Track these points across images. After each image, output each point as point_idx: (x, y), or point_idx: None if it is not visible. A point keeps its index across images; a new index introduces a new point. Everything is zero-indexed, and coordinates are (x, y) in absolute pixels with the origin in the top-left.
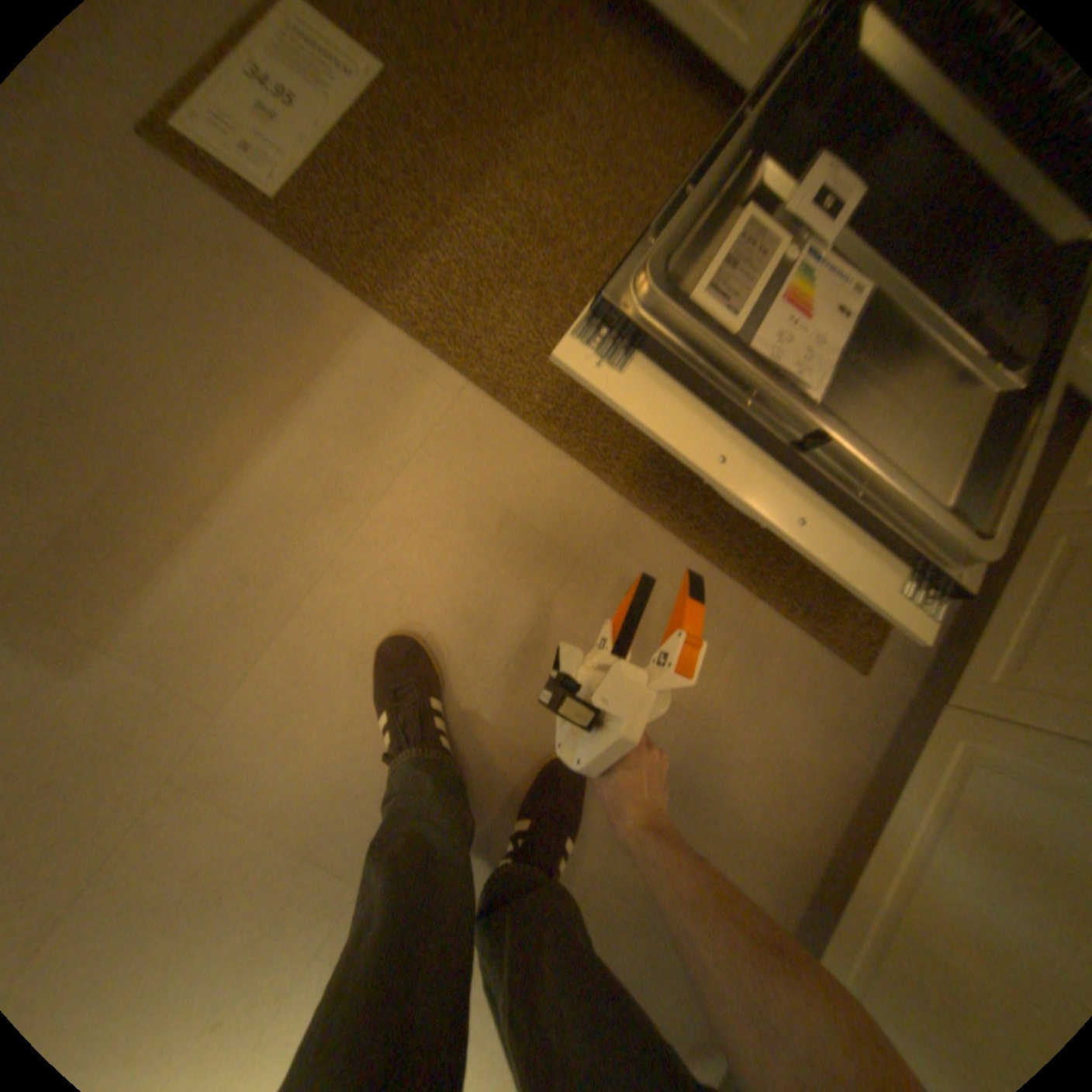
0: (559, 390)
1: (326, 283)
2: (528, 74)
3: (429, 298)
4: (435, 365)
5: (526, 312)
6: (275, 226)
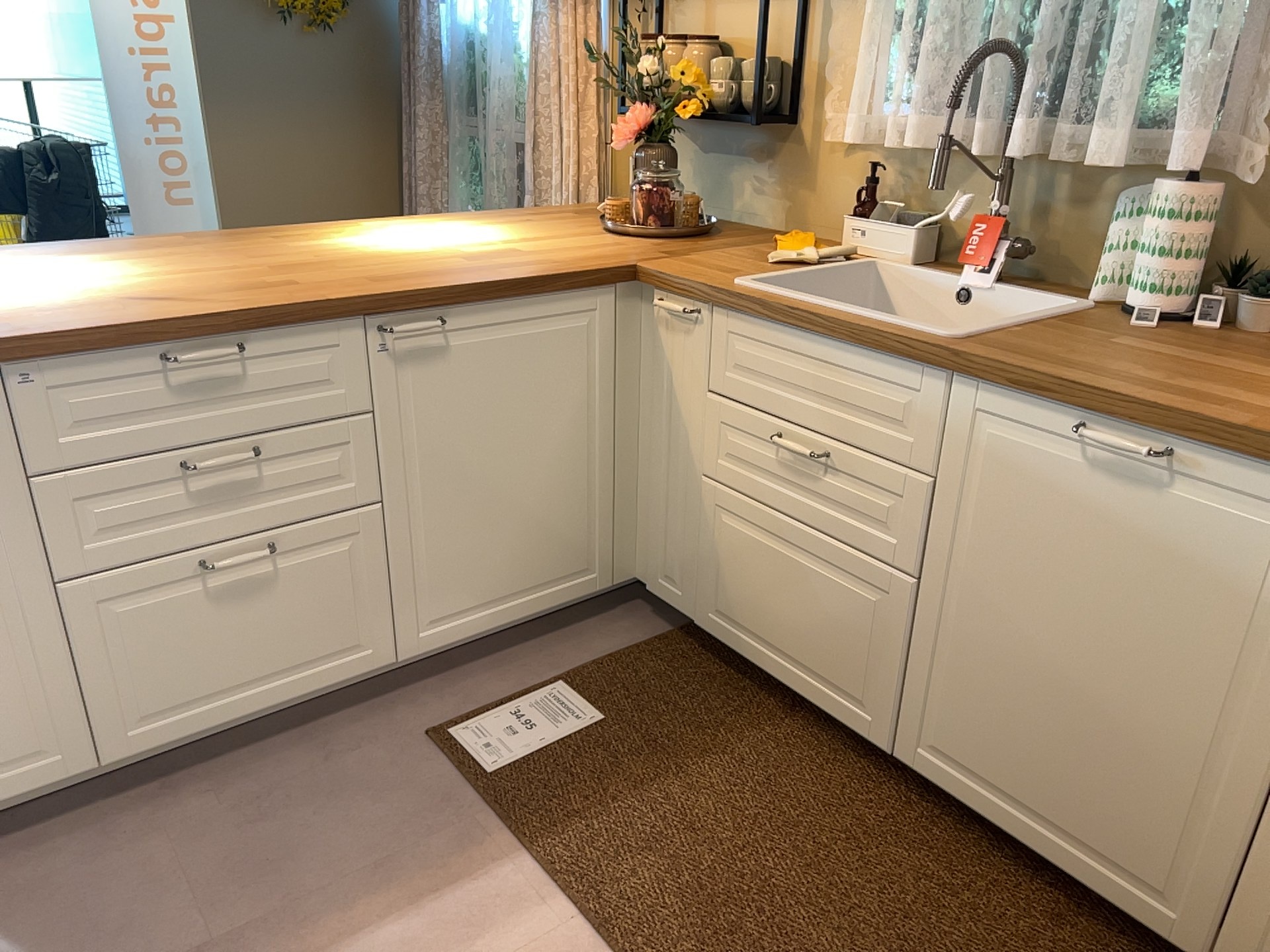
0: (664, 942)
1: (498, 828)
2: (712, 732)
3: (573, 850)
4: (556, 898)
5: (653, 875)
6: (481, 789)
